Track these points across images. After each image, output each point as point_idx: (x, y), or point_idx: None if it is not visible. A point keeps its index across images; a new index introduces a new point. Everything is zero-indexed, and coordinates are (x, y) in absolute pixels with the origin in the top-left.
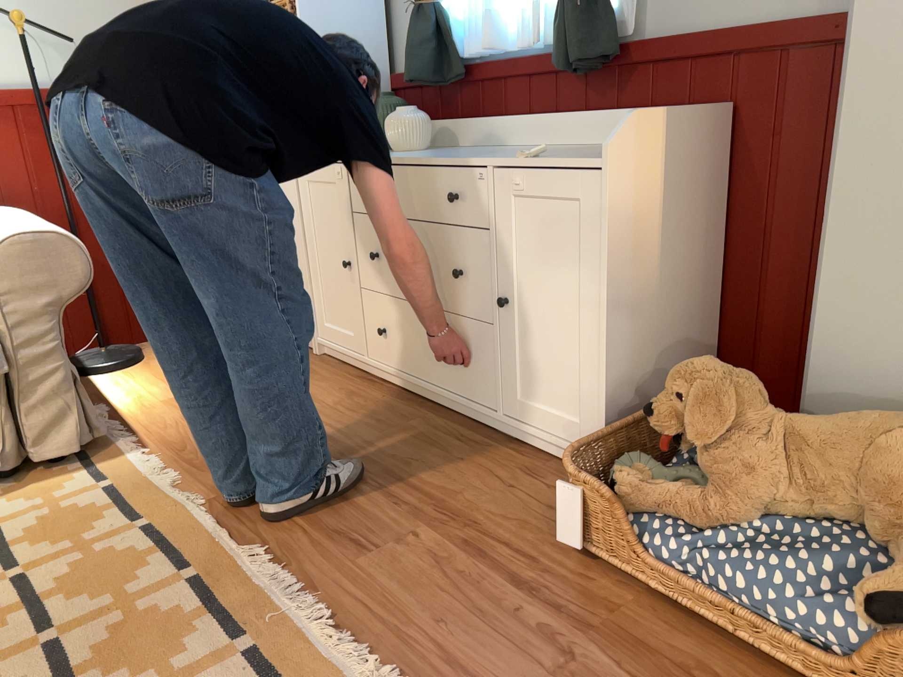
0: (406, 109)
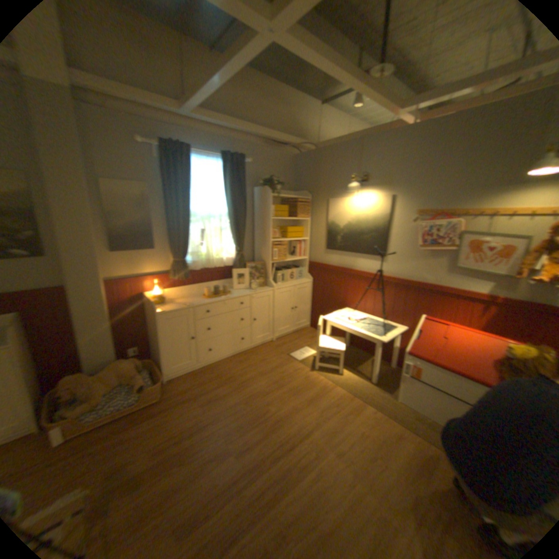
0: None
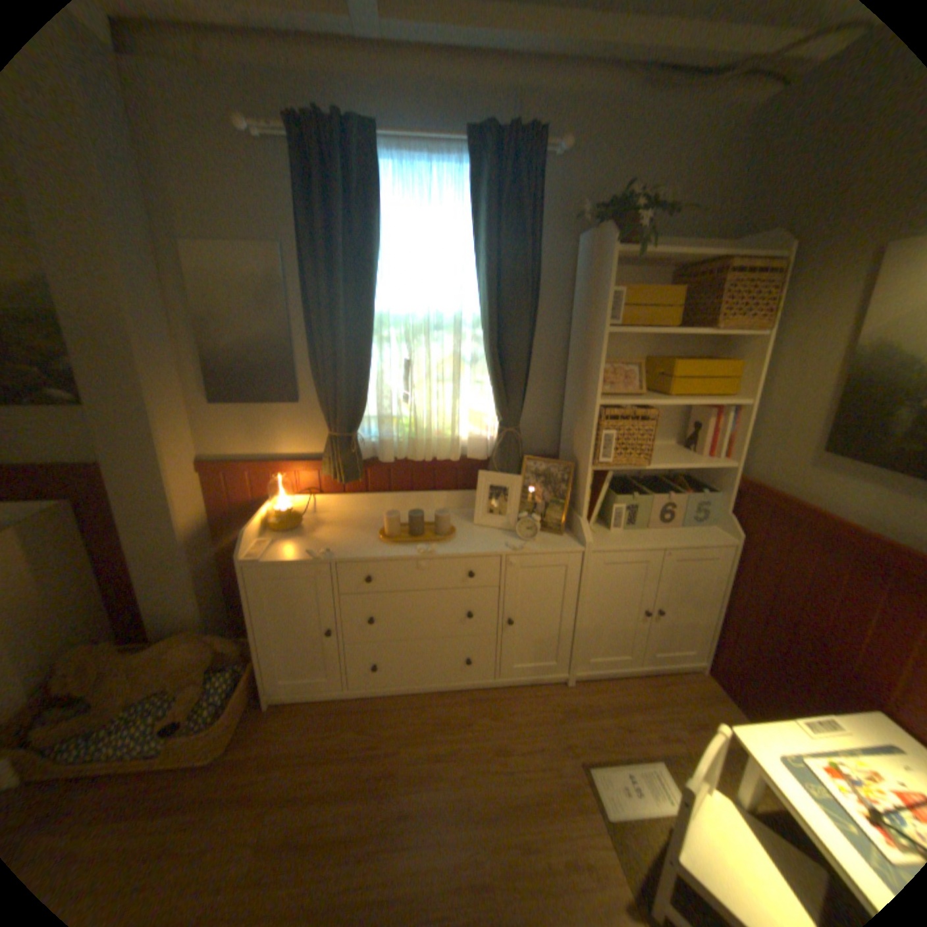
0: None
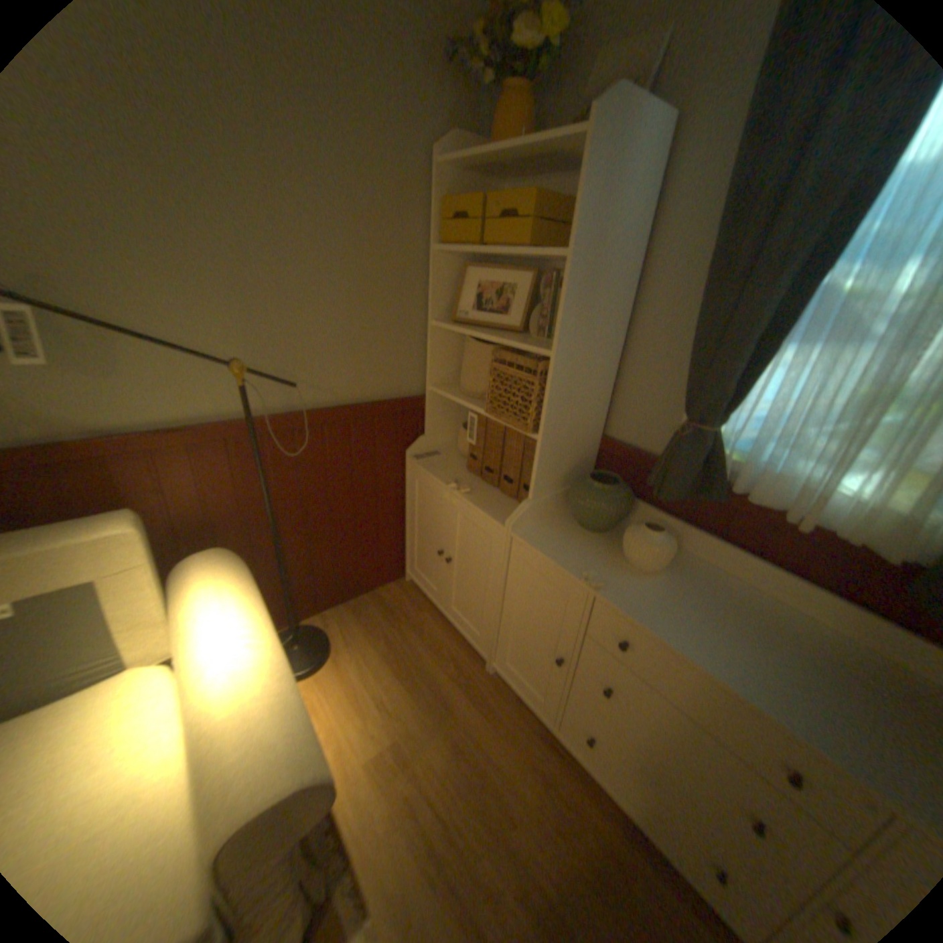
0: (653, 523)
